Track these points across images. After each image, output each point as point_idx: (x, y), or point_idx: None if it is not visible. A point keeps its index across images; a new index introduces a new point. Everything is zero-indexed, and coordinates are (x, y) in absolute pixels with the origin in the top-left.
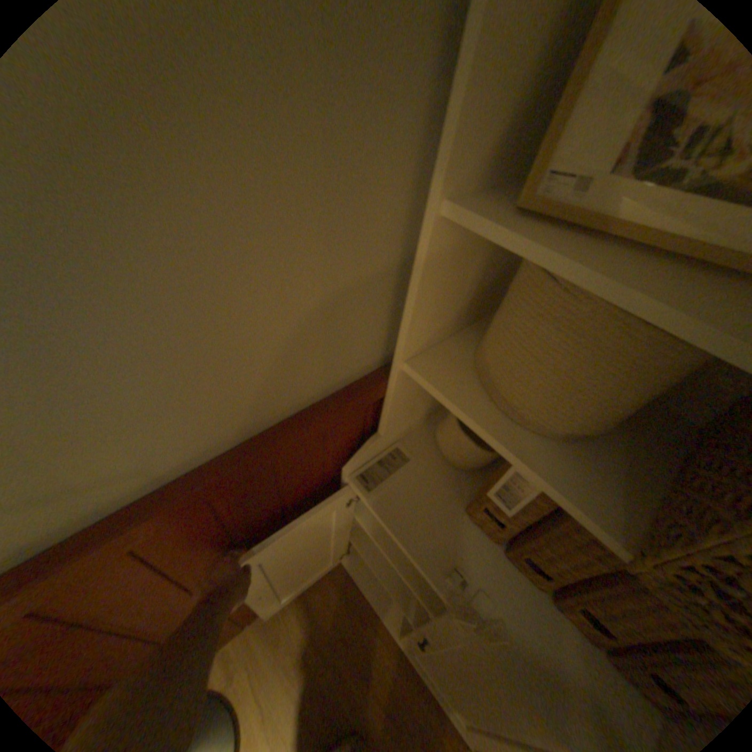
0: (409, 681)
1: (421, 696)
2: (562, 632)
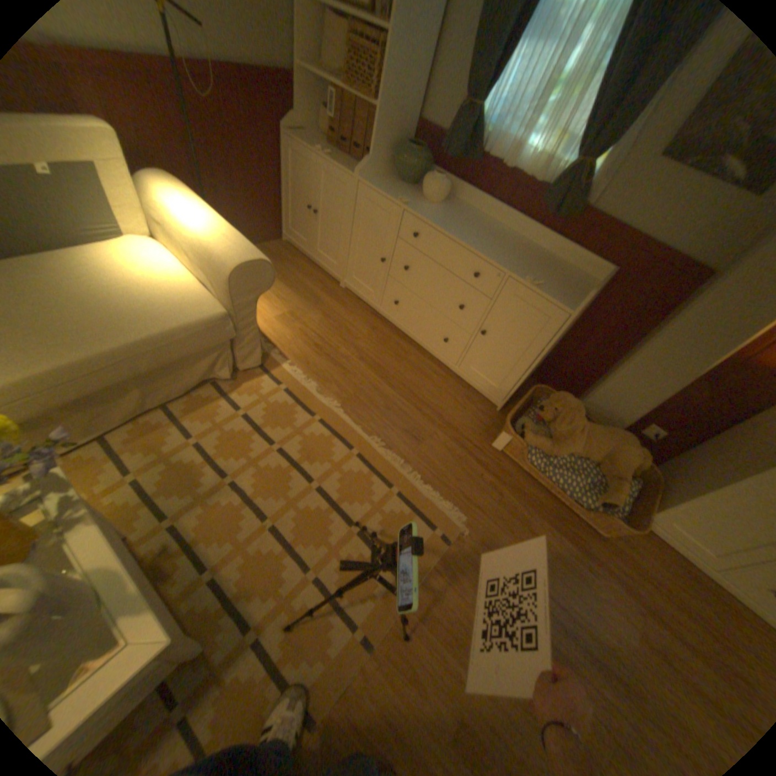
0: (315, 272)
1: (320, 275)
2: (348, 161)
